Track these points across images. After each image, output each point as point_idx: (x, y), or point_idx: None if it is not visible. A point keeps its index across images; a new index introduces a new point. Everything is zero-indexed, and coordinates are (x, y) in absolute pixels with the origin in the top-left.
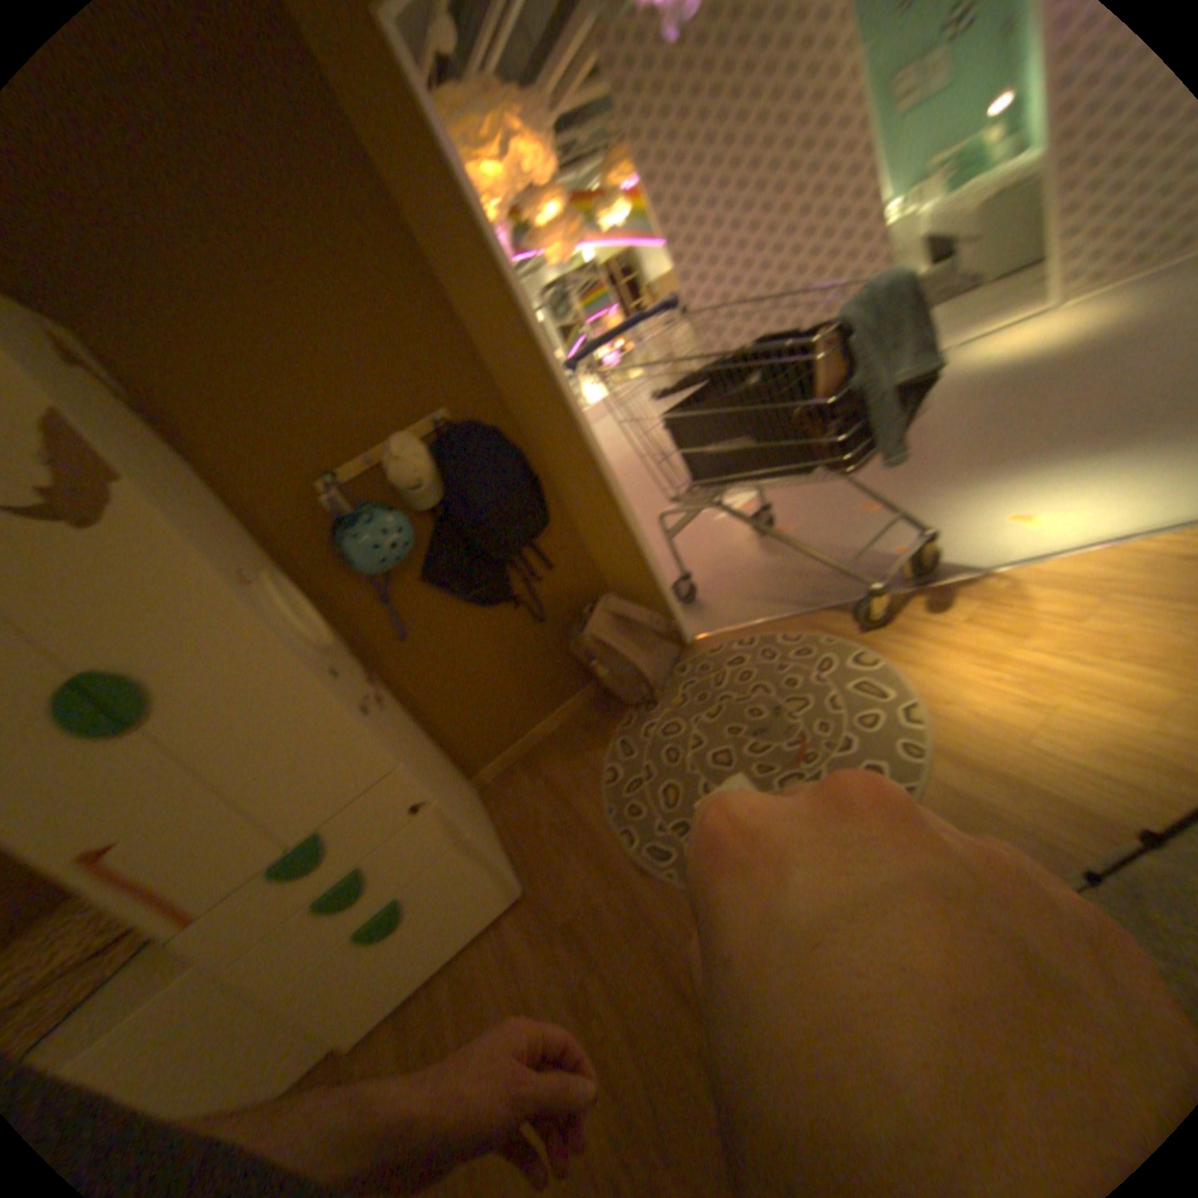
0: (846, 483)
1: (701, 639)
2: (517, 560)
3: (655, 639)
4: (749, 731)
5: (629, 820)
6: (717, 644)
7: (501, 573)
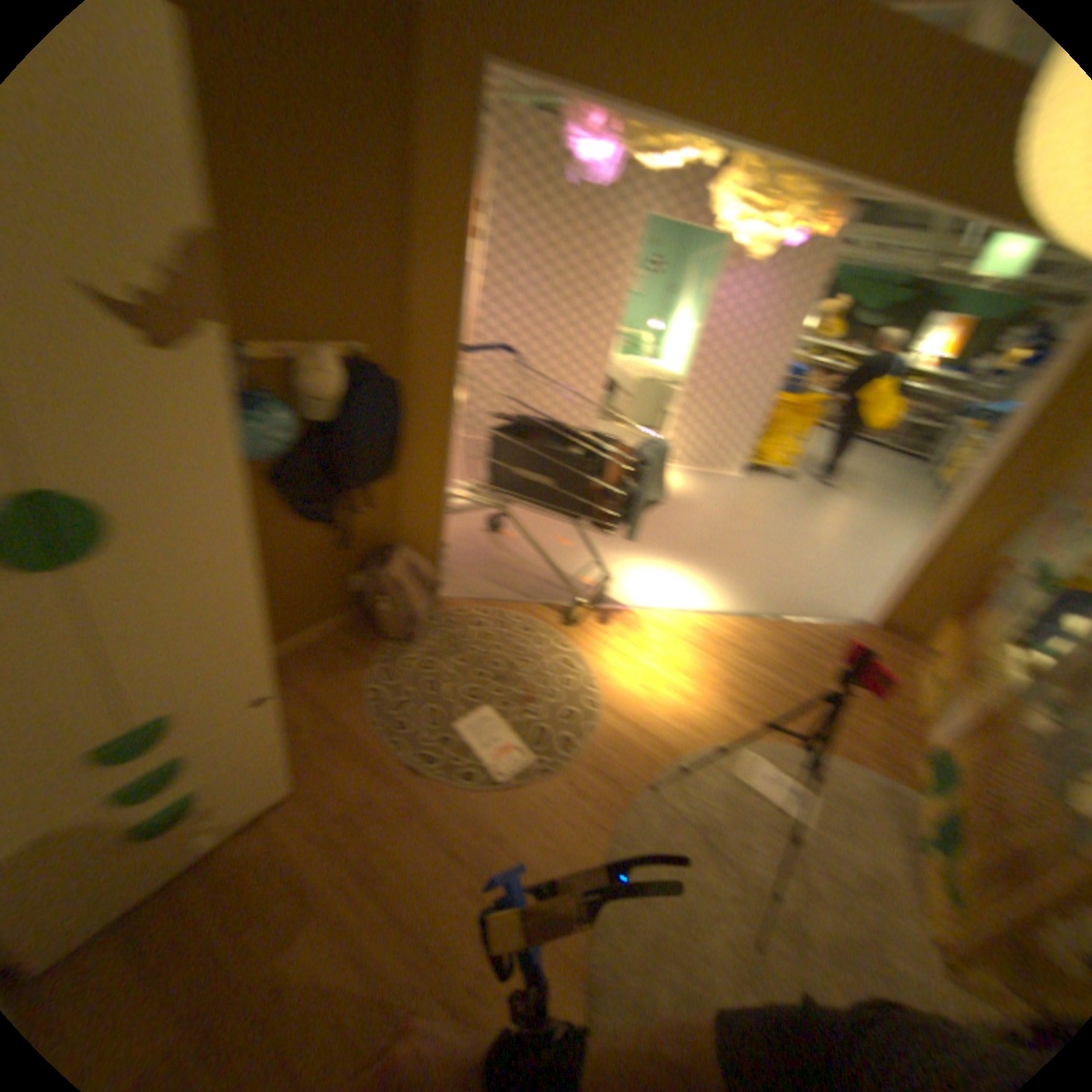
0: (551, 521)
1: (451, 601)
2: (355, 492)
3: (420, 591)
4: (494, 679)
5: (400, 734)
6: (466, 609)
7: (341, 499)
